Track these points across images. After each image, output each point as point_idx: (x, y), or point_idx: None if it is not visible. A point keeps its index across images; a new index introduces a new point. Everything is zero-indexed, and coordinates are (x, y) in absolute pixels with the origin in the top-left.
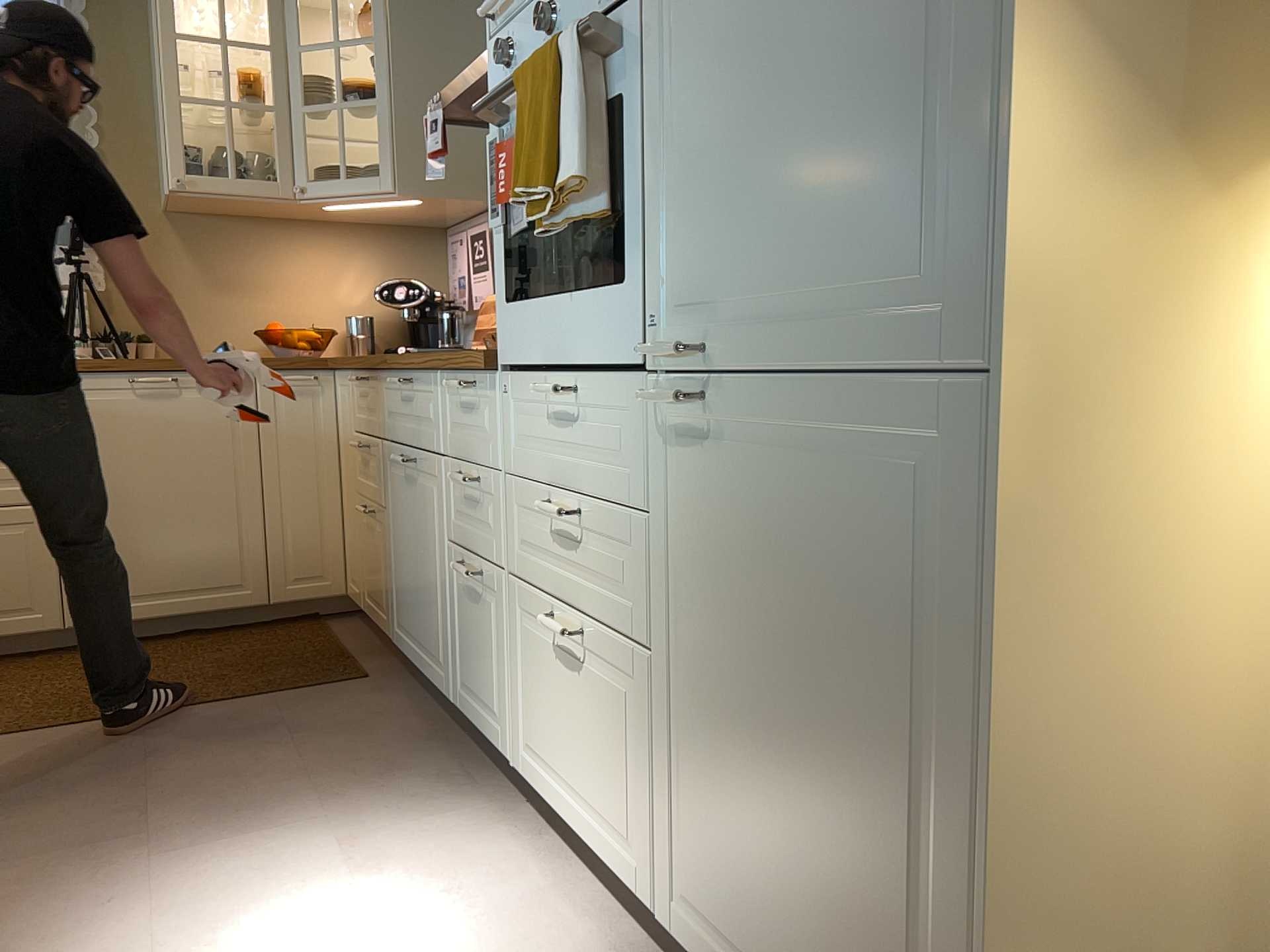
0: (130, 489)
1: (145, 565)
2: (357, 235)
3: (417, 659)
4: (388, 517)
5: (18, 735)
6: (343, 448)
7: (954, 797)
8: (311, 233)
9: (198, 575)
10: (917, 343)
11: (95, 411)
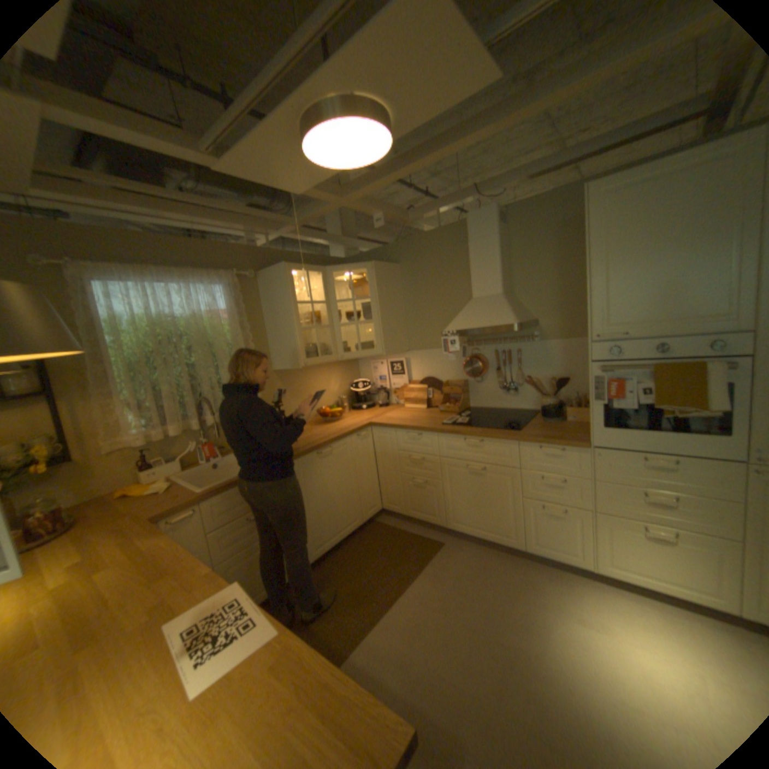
0: (321, 499)
1: (329, 527)
2: (333, 365)
3: (481, 535)
4: (446, 485)
5: (373, 627)
6: (381, 456)
7: None
8: (319, 368)
9: (344, 523)
10: None
11: (307, 471)
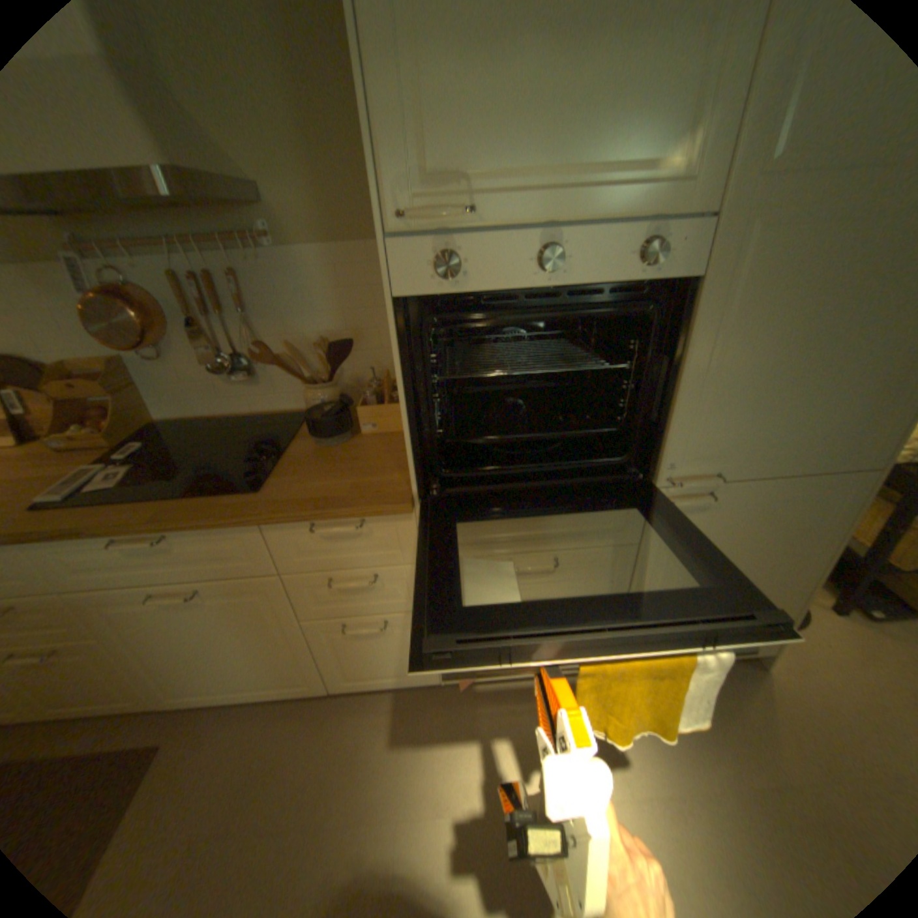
0: None
1: None
2: None
3: (238, 699)
4: (113, 643)
5: None
6: None
7: (806, 574)
8: None
9: None
10: (847, 463)
11: None
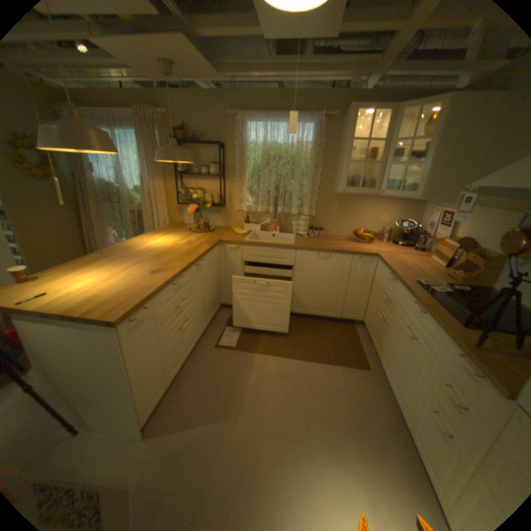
0: (311, 282)
1: (311, 301)
2: (393, 199)
3: (393, 389)
4: (393, 332)
5: (278, 356)
6: (375, 283)
7: None
8: (377, 198)
9: (323, 307)
10: None
11: (307, 261)
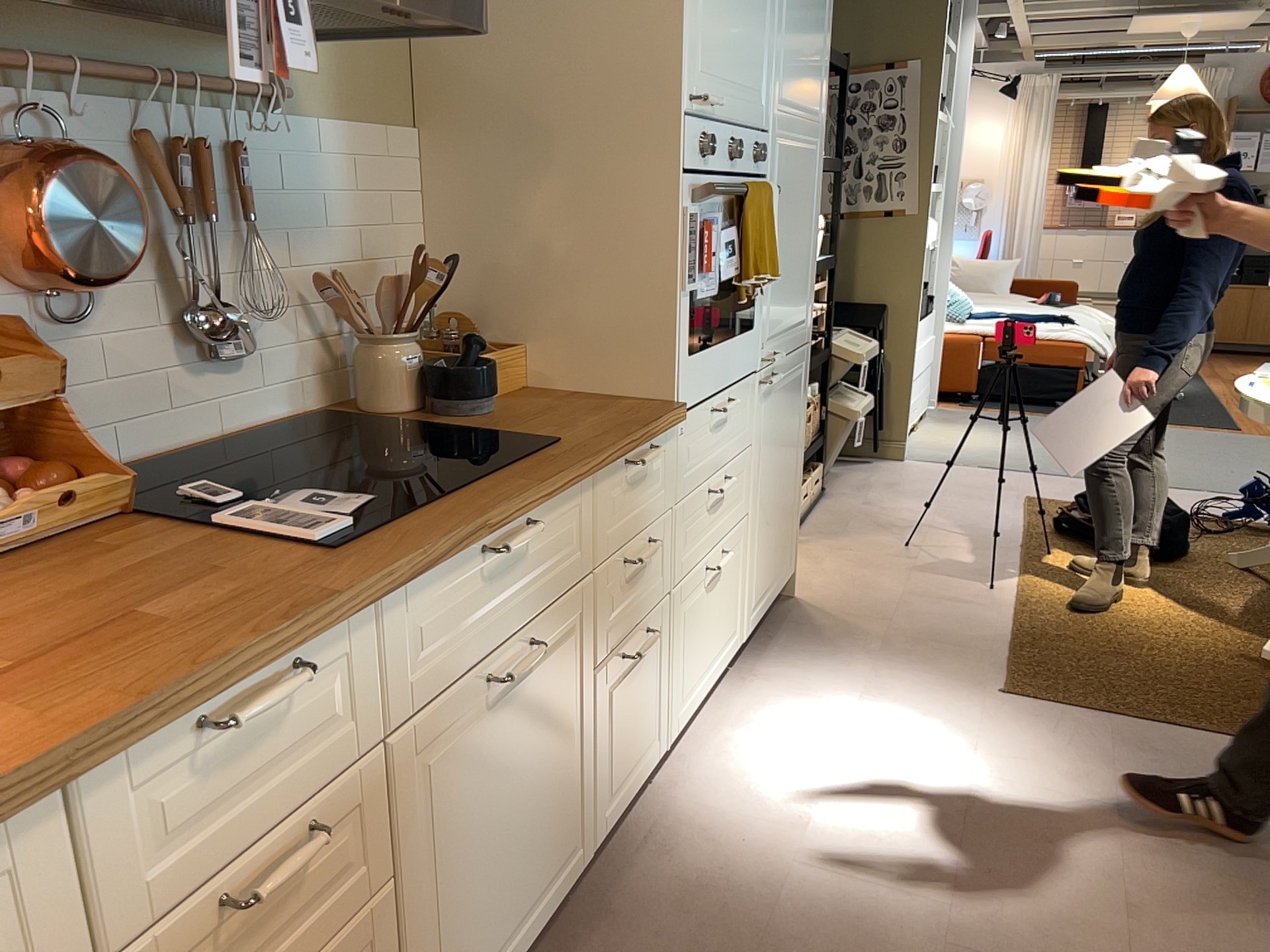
0: None
1: None
2: None
3: None
4: (409, 875)
5: None
6: None
7: (798, 456)
8: None
9: None
10: (803, 336)
11: None
